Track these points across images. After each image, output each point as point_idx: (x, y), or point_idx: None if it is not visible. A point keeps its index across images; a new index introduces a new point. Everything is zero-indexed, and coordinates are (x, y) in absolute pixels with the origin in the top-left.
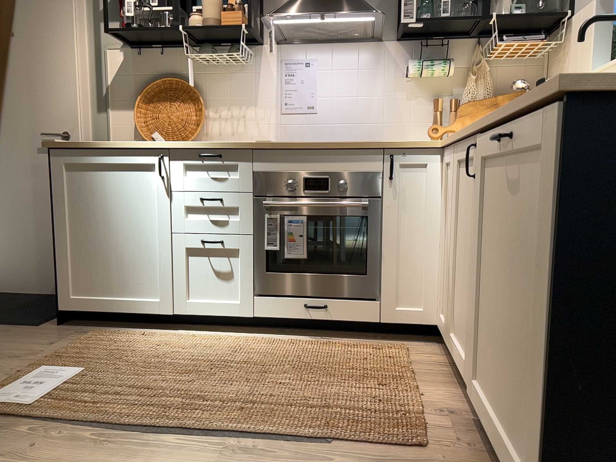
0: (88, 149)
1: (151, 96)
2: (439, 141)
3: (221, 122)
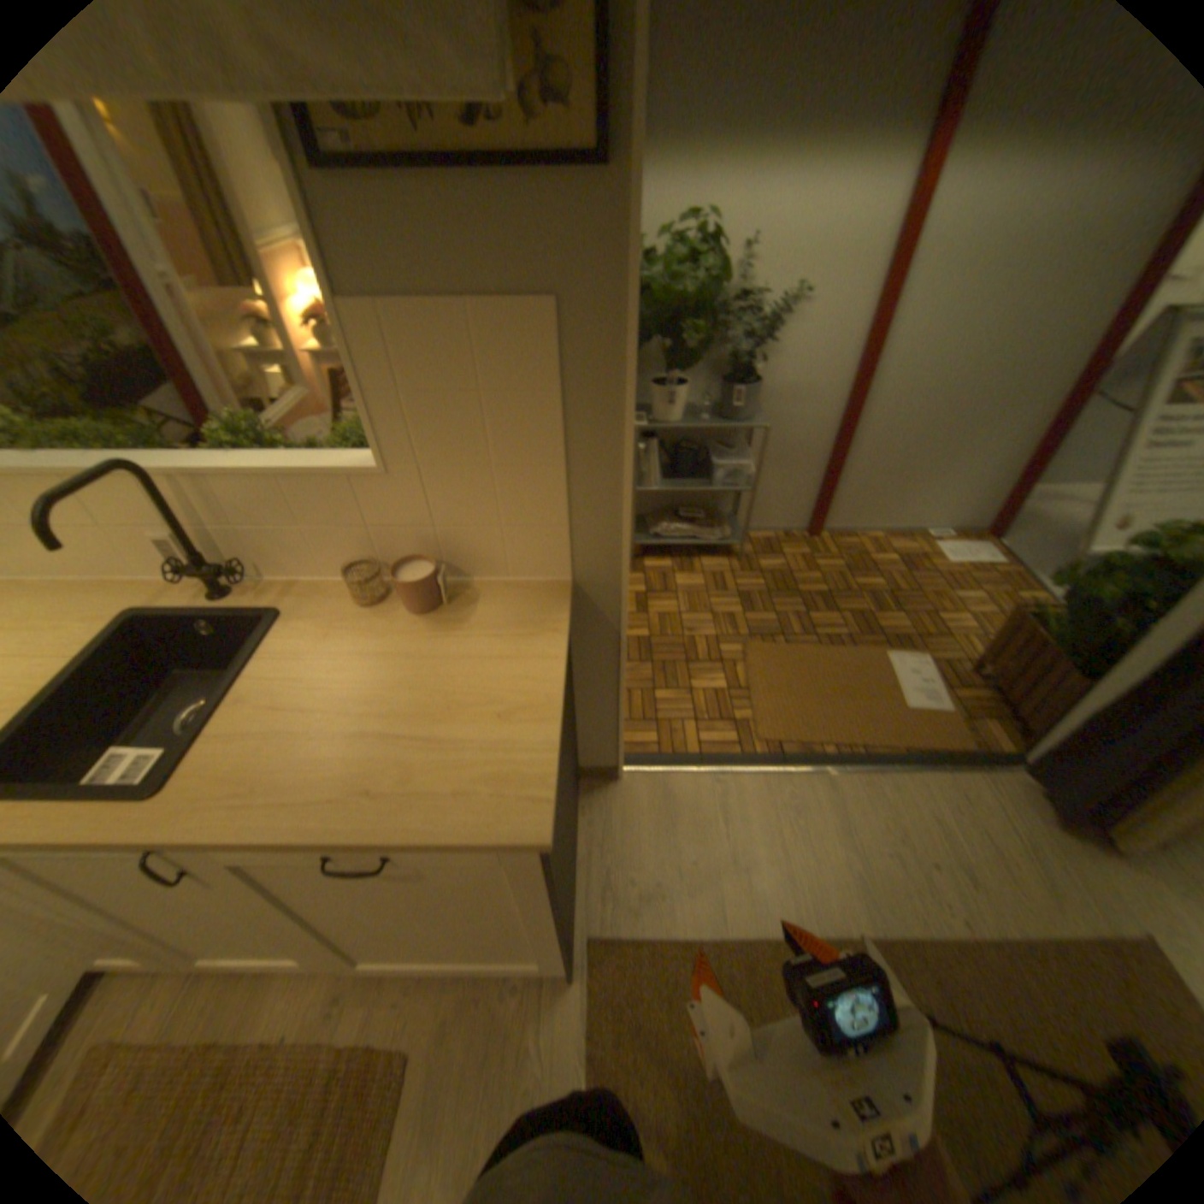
0: None
1: None
2: None
3: None
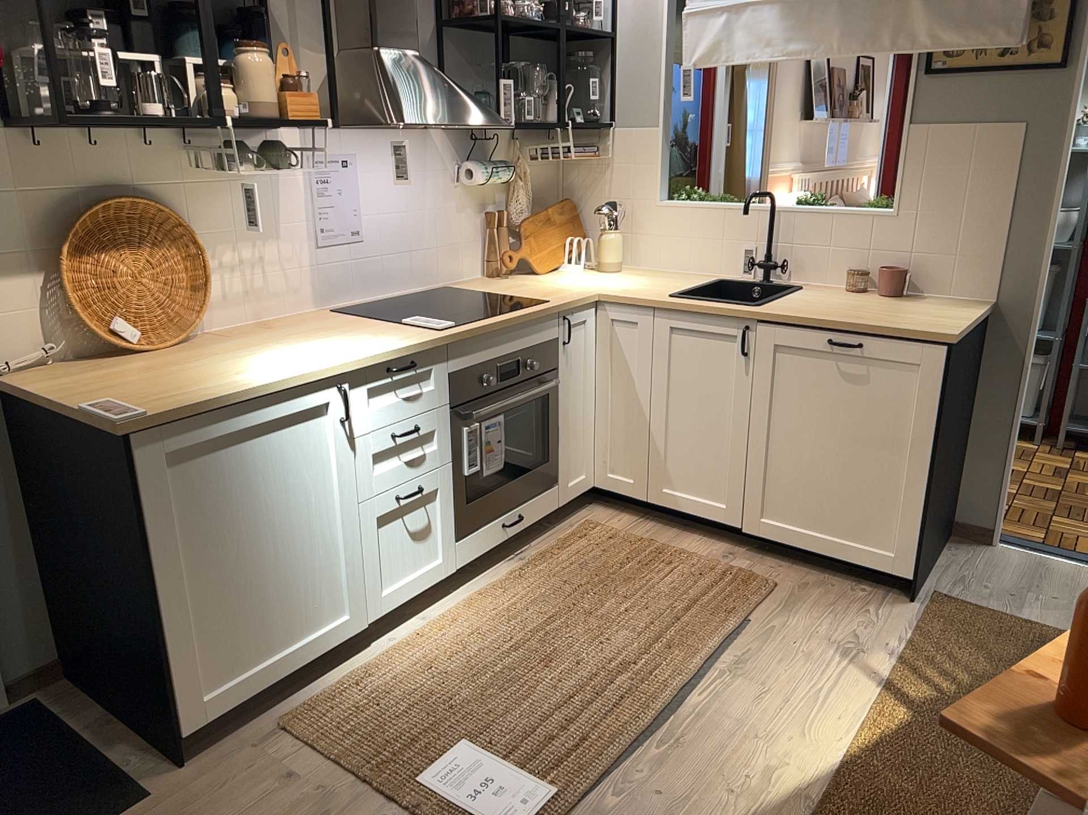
0: (217, 410)
1: (83, 242)
2: (591, 291)
3: (228, 275)
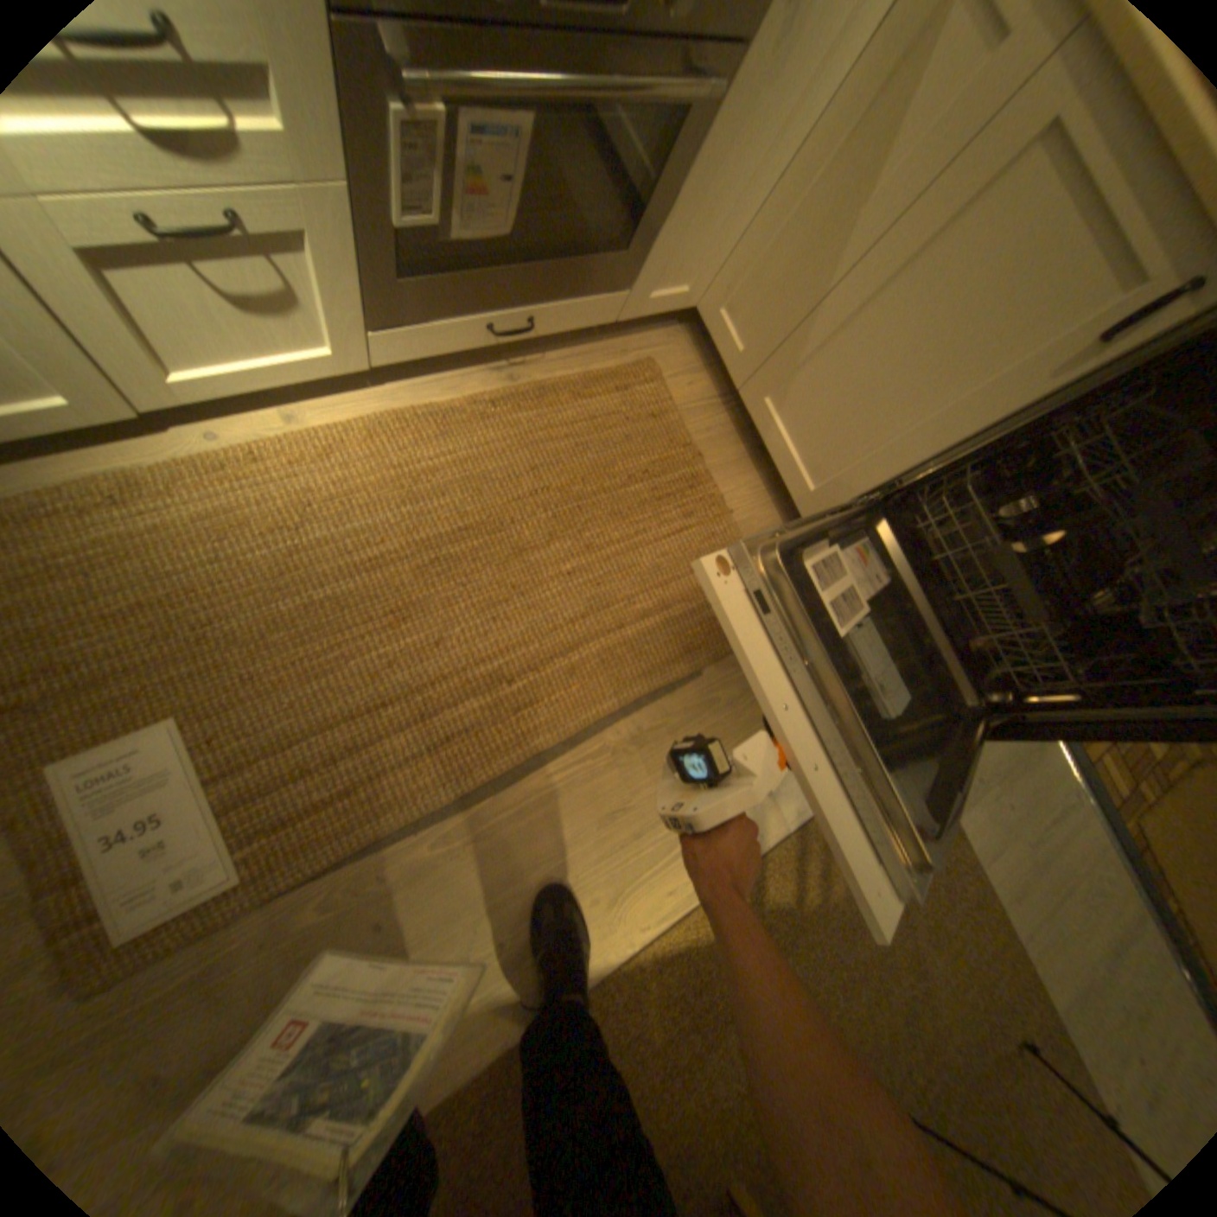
0: None
1: None
2: None
3: None
